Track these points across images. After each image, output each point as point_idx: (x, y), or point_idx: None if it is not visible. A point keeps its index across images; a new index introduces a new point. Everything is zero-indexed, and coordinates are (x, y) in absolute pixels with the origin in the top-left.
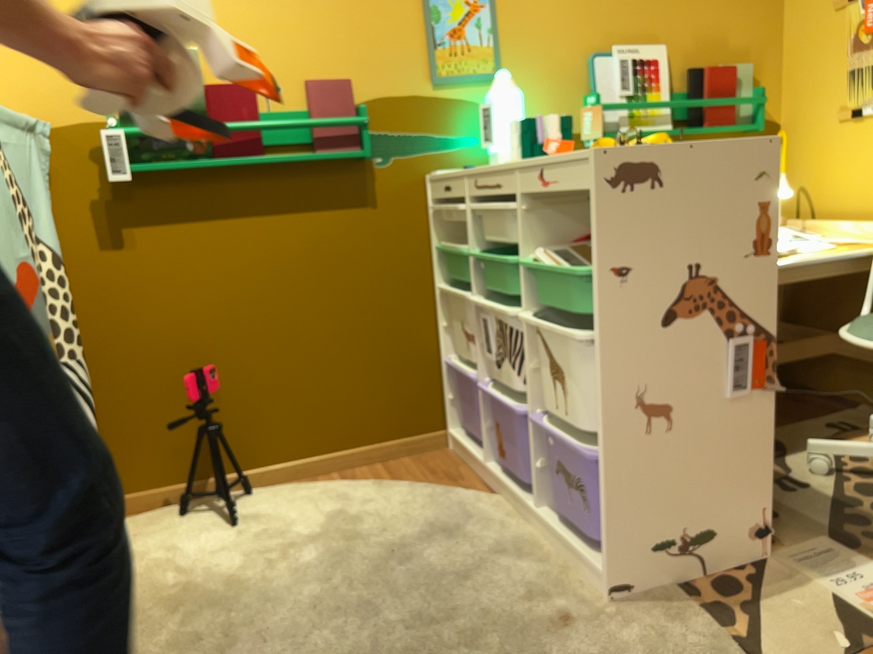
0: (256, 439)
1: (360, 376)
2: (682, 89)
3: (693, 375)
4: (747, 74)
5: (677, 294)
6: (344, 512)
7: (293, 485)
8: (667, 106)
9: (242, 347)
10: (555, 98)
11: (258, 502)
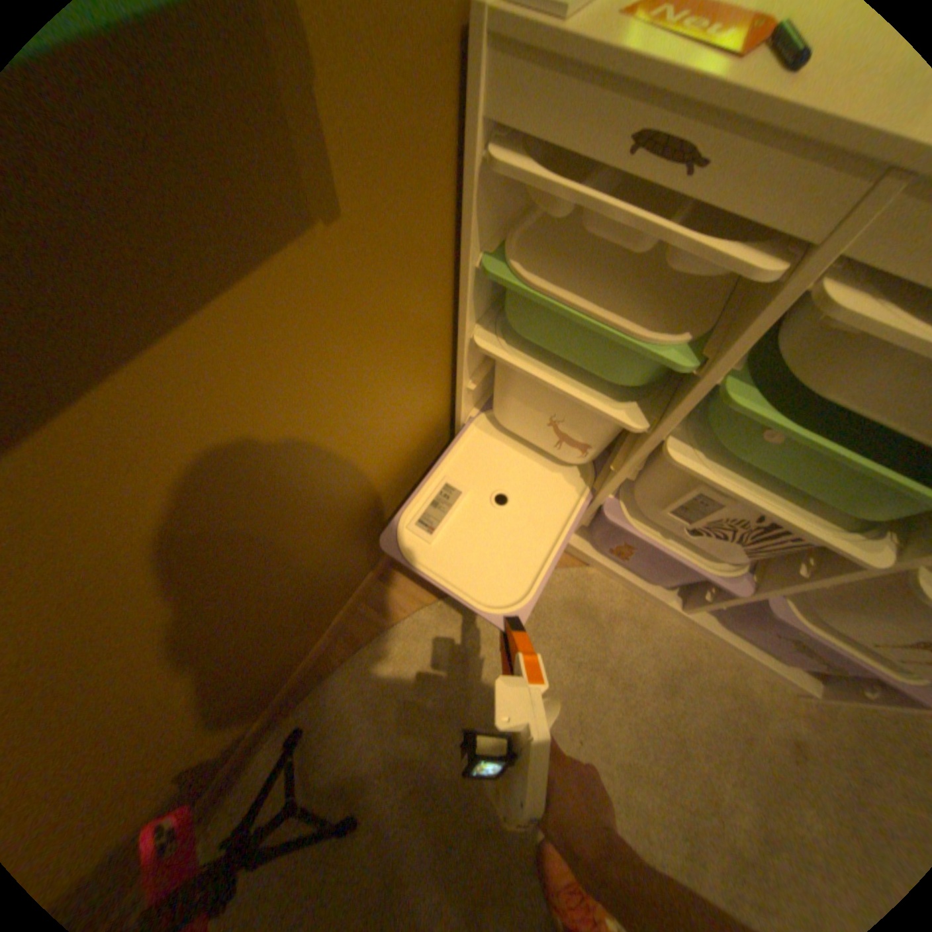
0: (260, 695)
1: (366, 522)
2: None
3: None
4: None
5: None
6: (461, 695)
7: (337, 668)
8: None
9: (161, 713)
10: None
11: (330, 743)
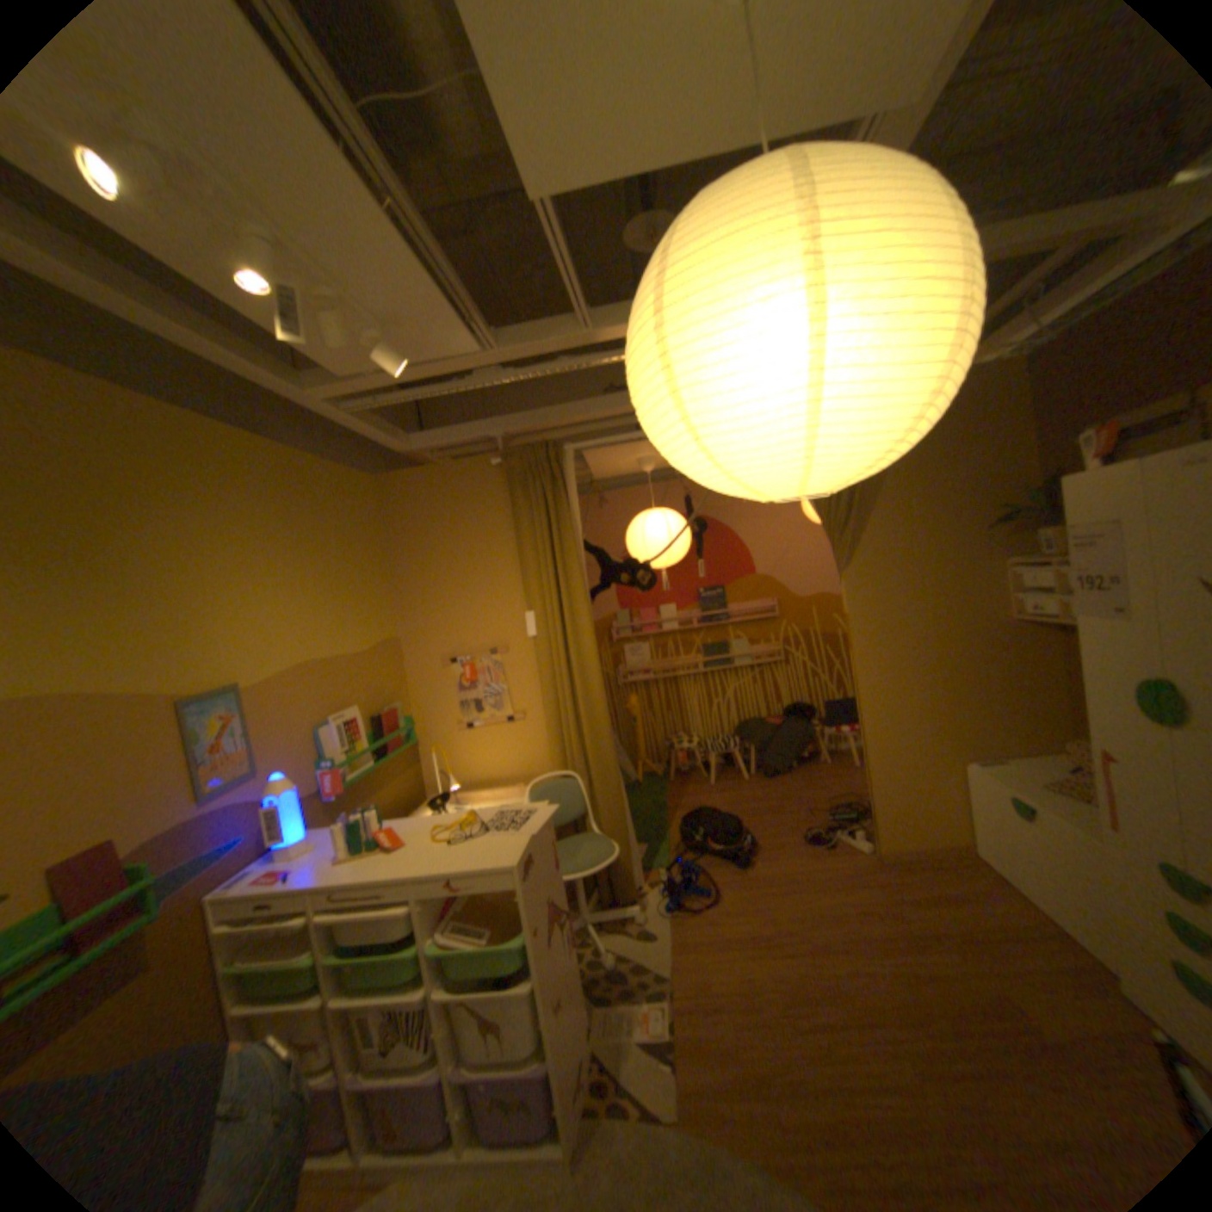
0: None
1: None
2: (369, 731)
3: (560, 967)
4: (400, 710)
5: (544, 922)
6: None
7: None
8: (370, 749)
9: None
10: (297, 771)
11: None
